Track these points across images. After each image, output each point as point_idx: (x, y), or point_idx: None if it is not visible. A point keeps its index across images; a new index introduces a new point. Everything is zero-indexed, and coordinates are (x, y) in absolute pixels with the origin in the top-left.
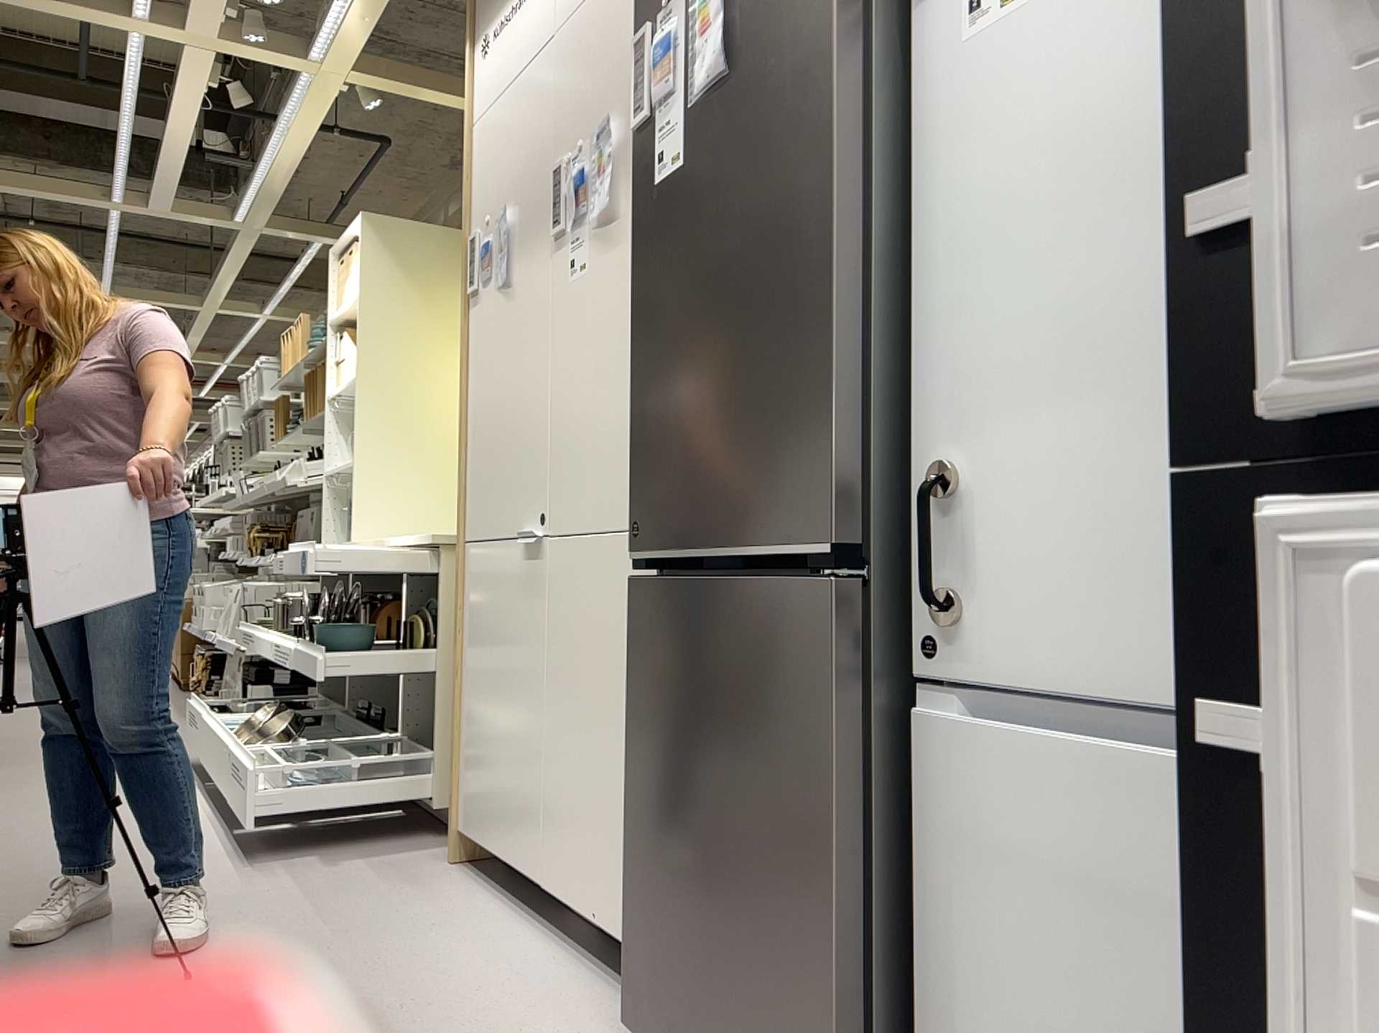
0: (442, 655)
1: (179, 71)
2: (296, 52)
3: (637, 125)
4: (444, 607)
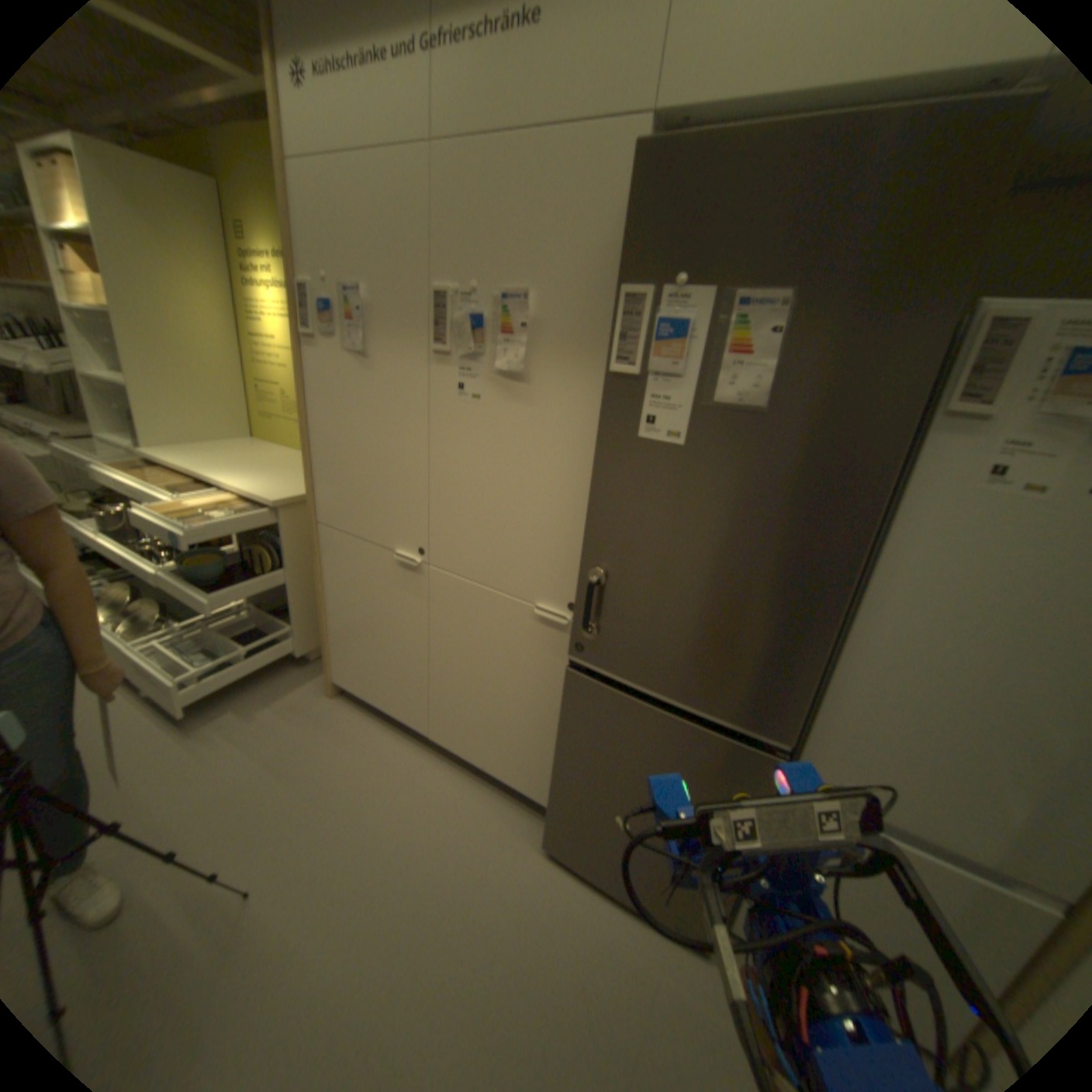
0: (289, 573)
1: None
2: None
3: (618, 370)
4: (287, 543)
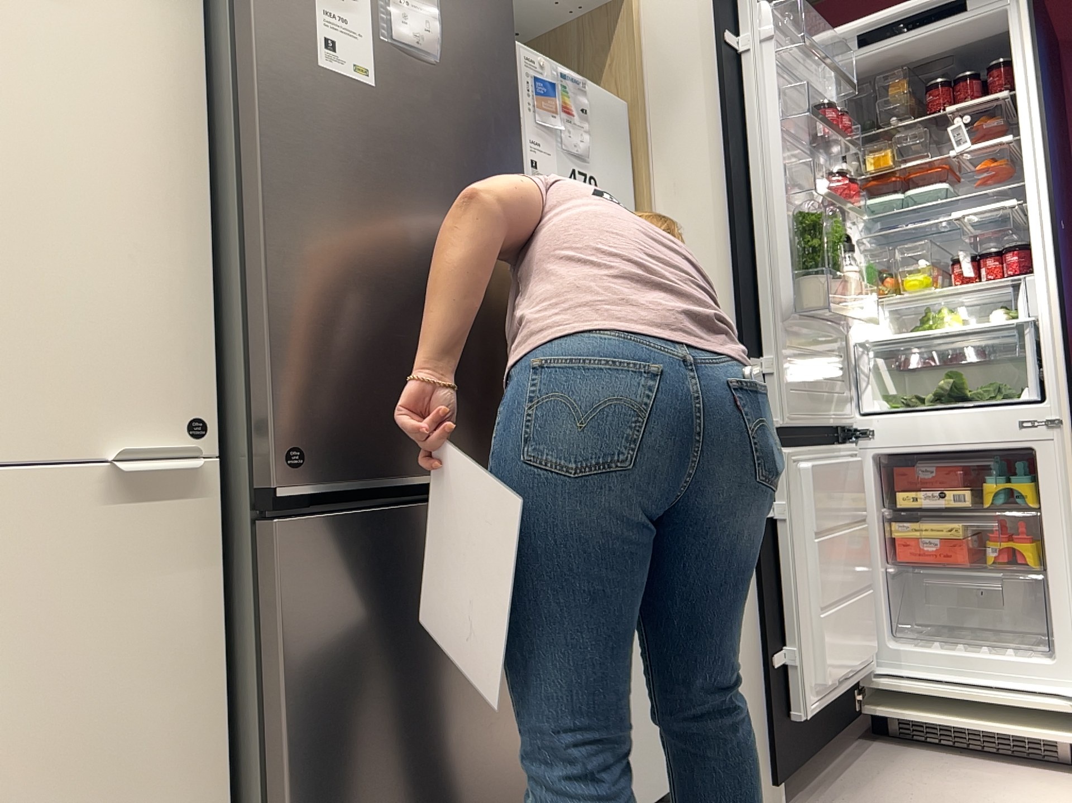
0: None
1: None
2: None
3: None
4: None
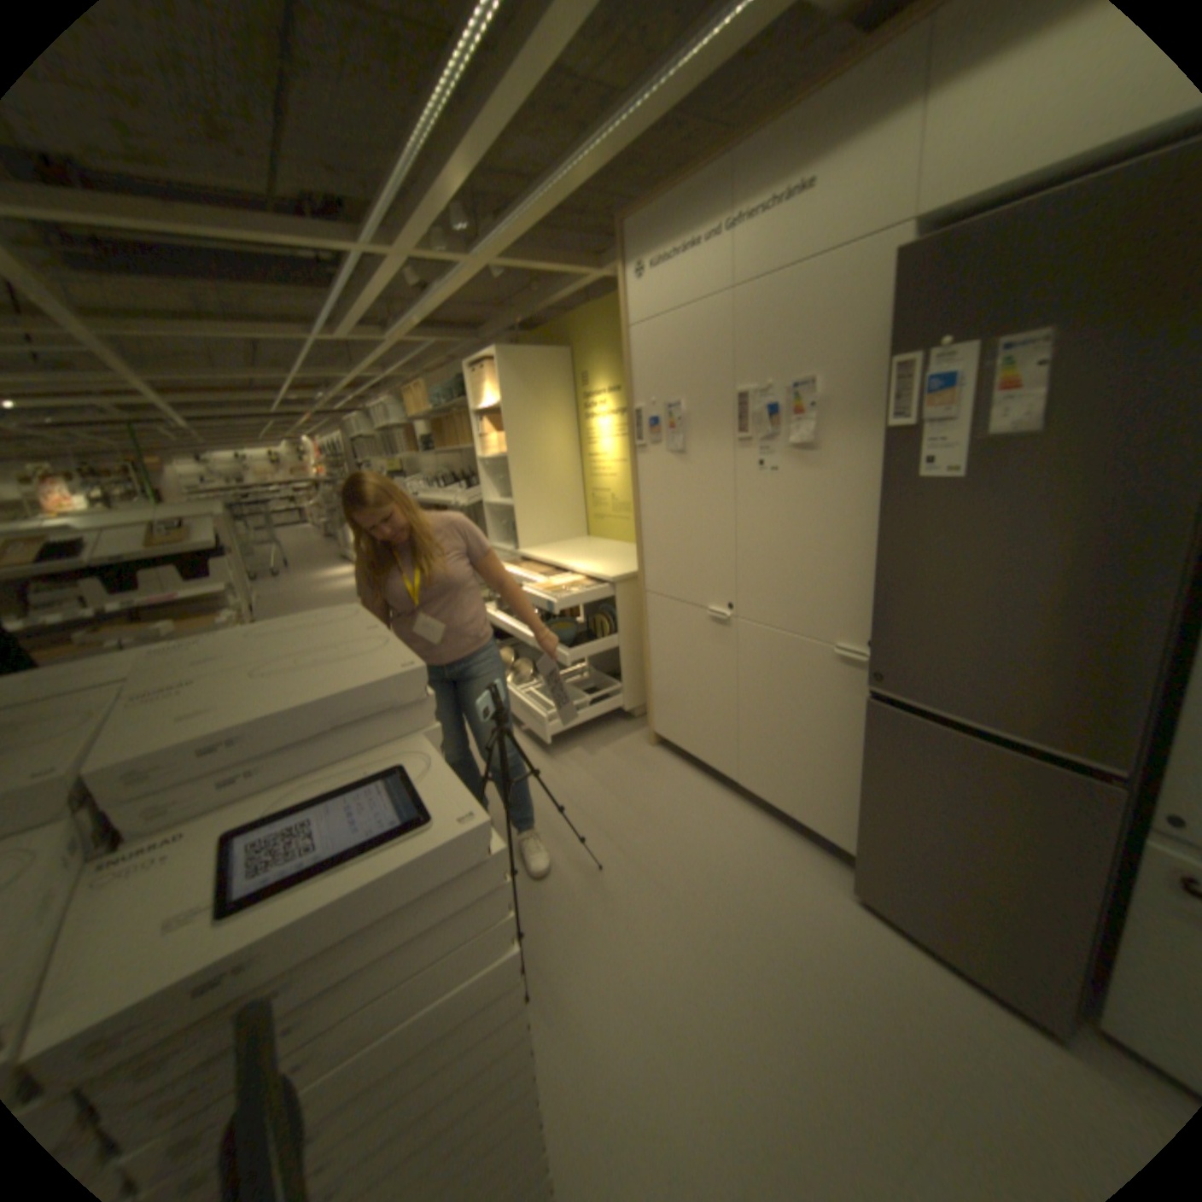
0: (622, 638)
1: (373, 263)
2: (462, 248)
3: (897, 424)
4: (621, 613)
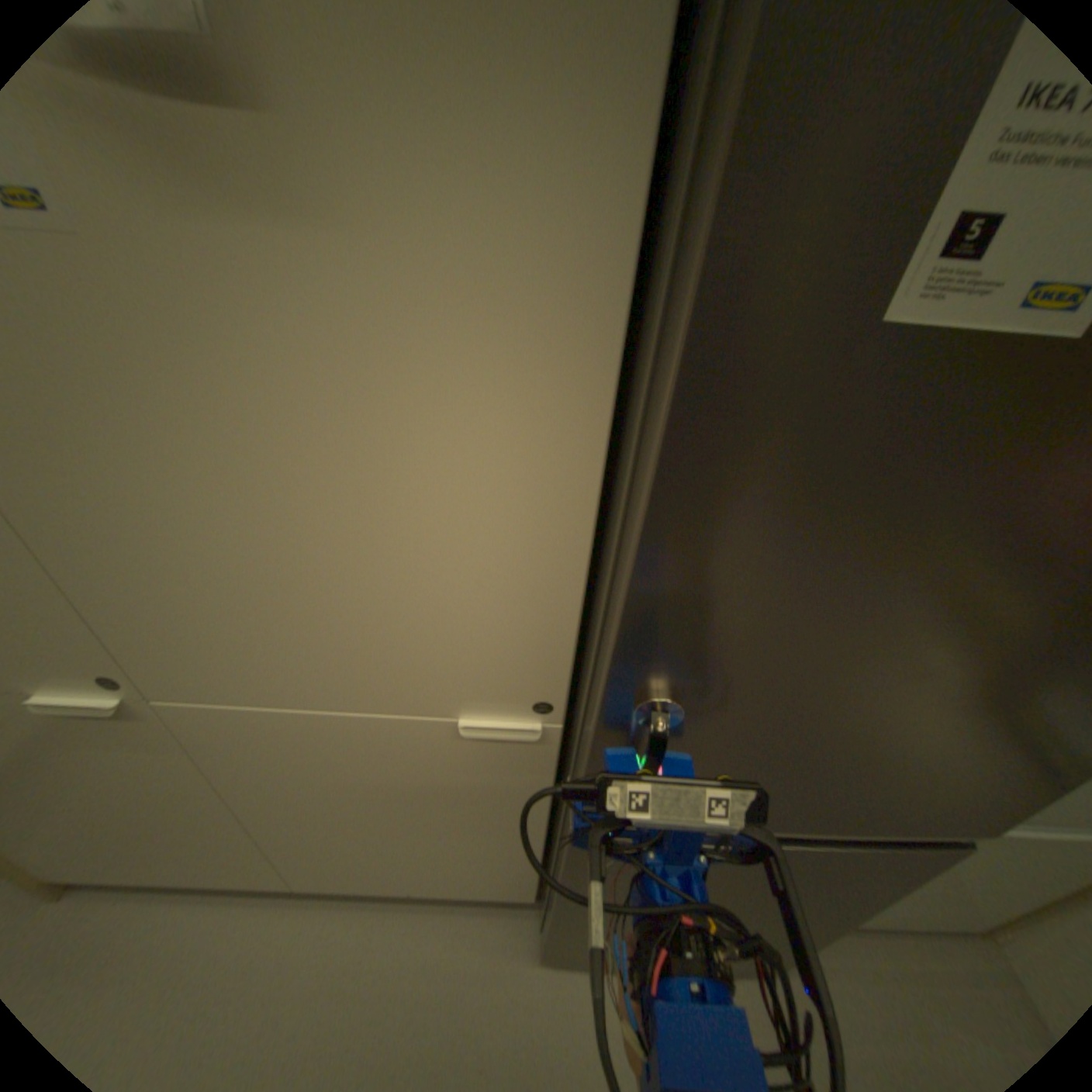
0: None
1: None
2: None
3: None
4: None
